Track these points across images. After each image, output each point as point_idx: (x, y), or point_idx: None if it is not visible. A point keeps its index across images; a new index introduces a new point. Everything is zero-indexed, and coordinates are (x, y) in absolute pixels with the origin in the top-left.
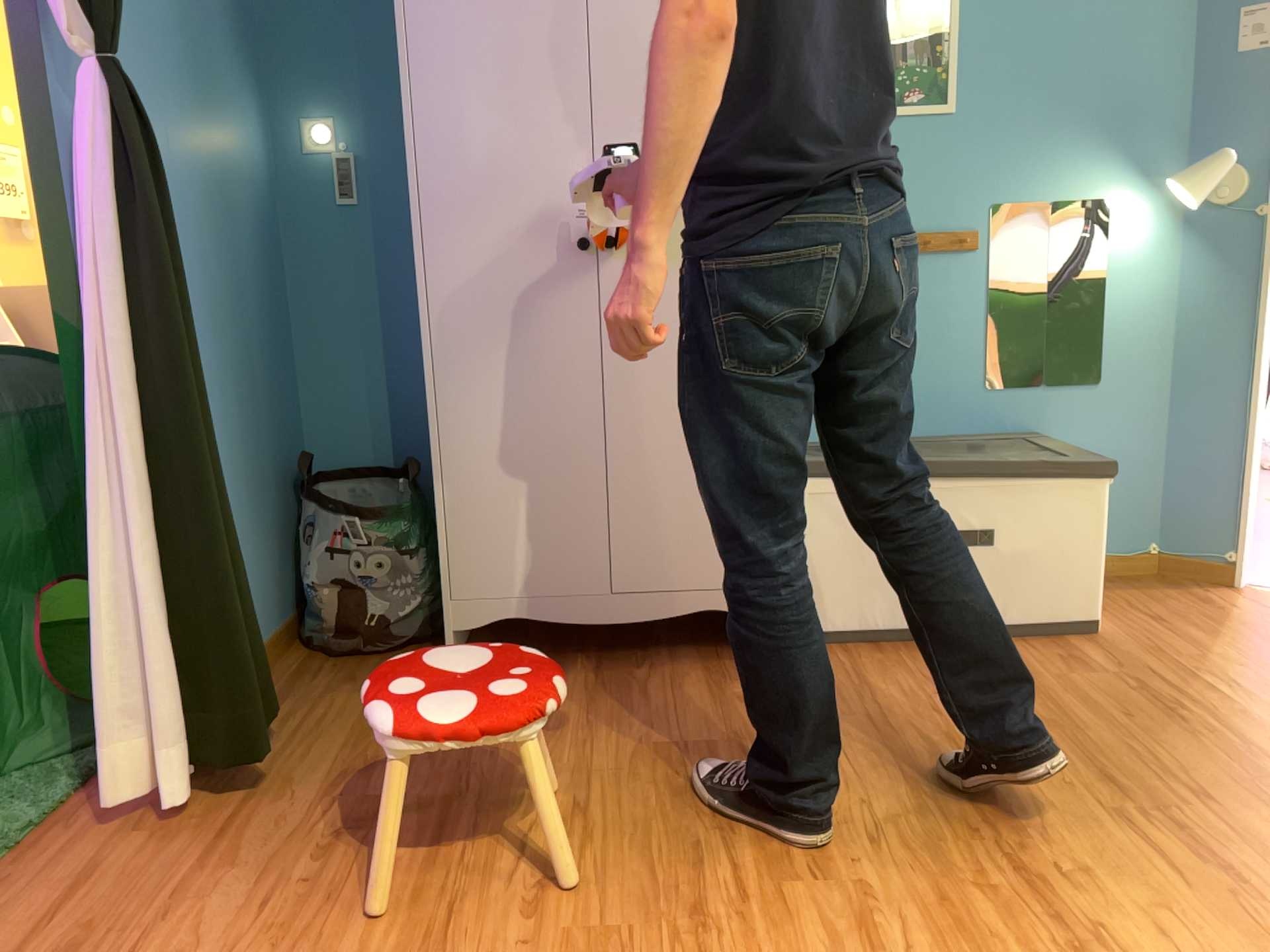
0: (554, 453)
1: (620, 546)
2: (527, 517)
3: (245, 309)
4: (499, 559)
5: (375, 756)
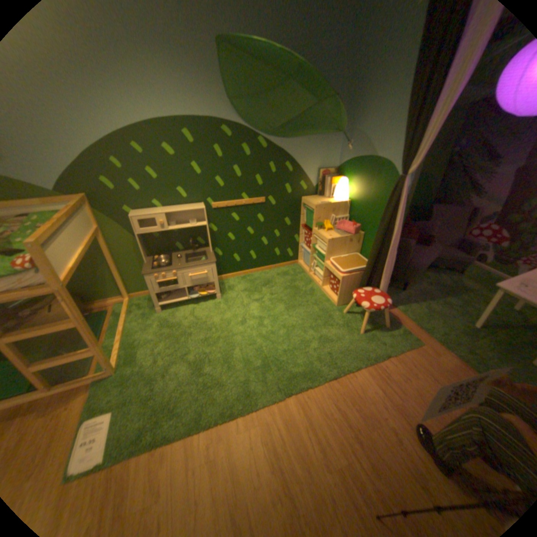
0: None
1: None
2: None
3: None
4: None
5: None
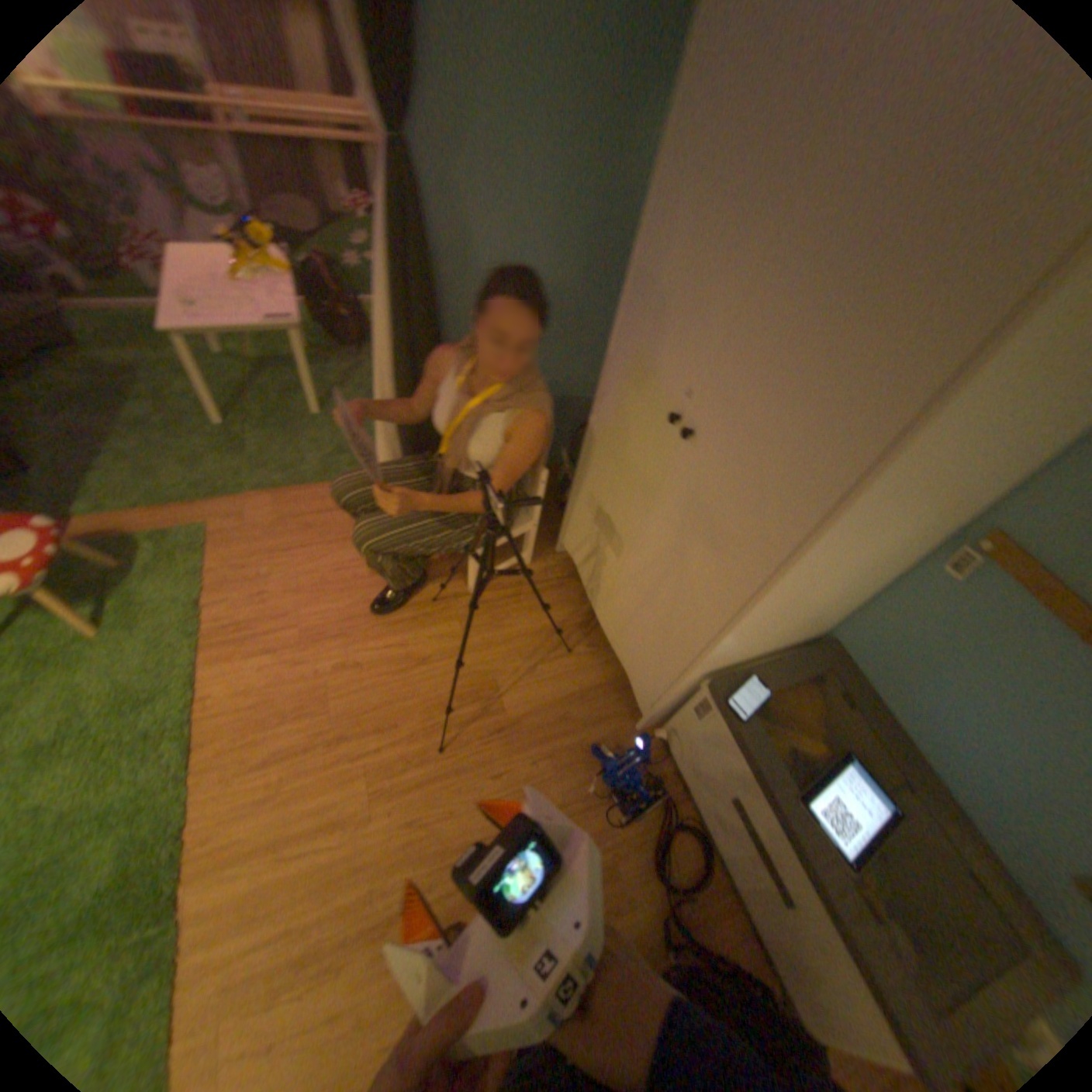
0: (613, 526)
1: (622, 601)
2: (594, 539)
3: (594, 298)
4: (580, 542)
5: (452, 566)
